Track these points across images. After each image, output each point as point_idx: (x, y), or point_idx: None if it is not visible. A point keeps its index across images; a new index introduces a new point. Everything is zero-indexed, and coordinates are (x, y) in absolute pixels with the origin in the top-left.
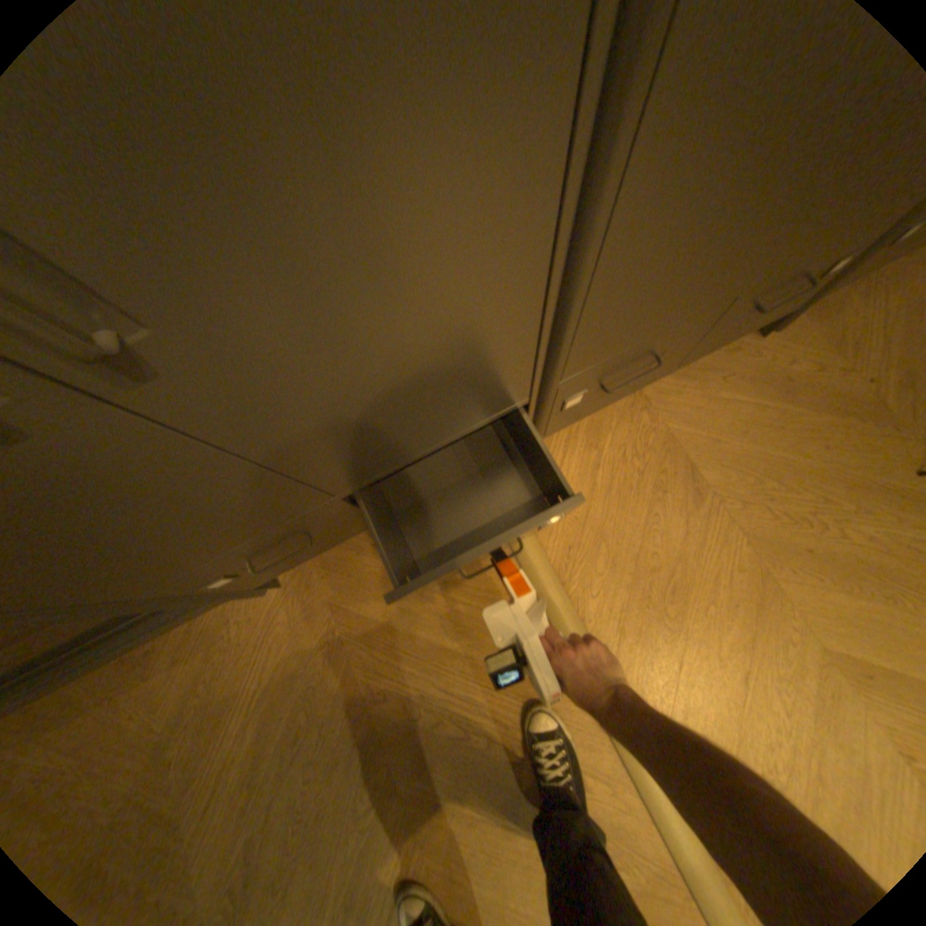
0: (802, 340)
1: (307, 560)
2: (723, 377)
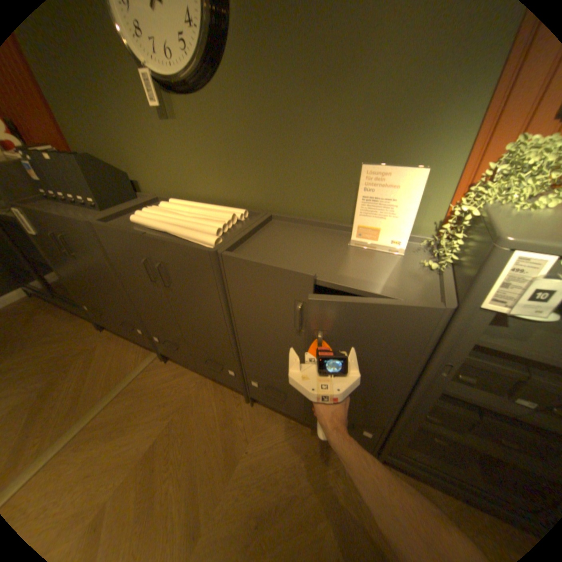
0: (251, 416)
1: (104, 327)
2: (221, 399)
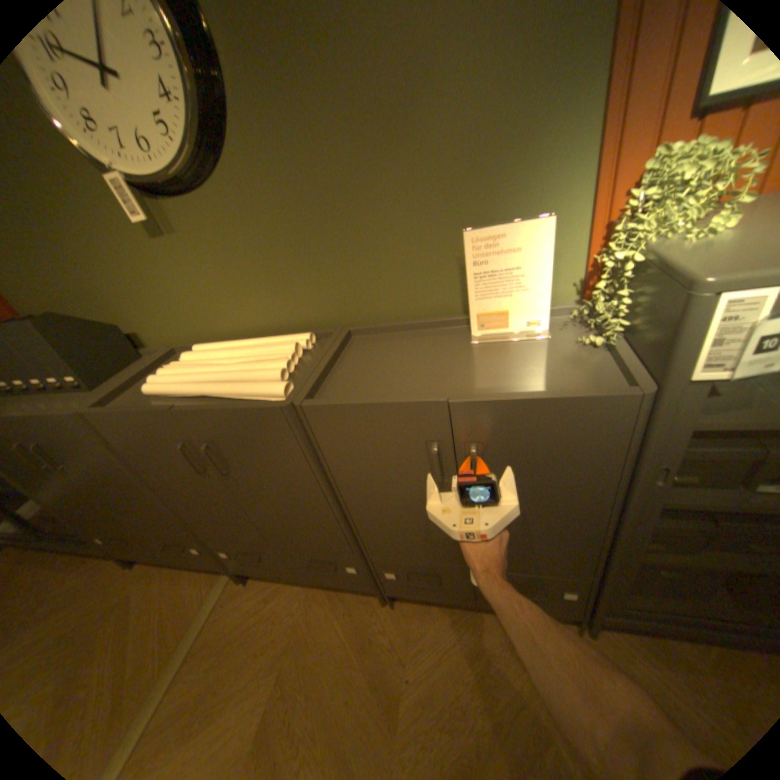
0: (396, 625)
1: (134, 561)
2: (343, 614)
